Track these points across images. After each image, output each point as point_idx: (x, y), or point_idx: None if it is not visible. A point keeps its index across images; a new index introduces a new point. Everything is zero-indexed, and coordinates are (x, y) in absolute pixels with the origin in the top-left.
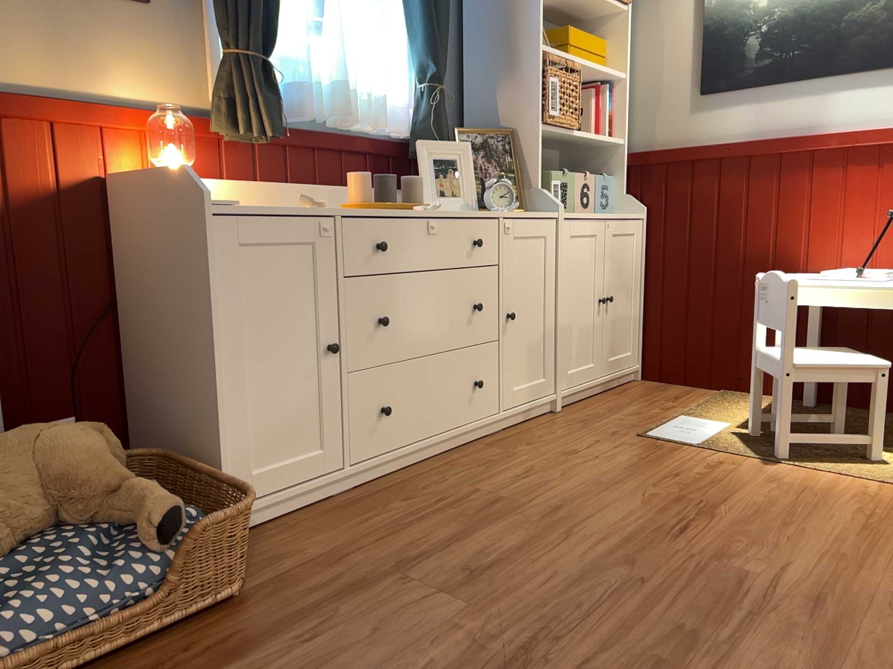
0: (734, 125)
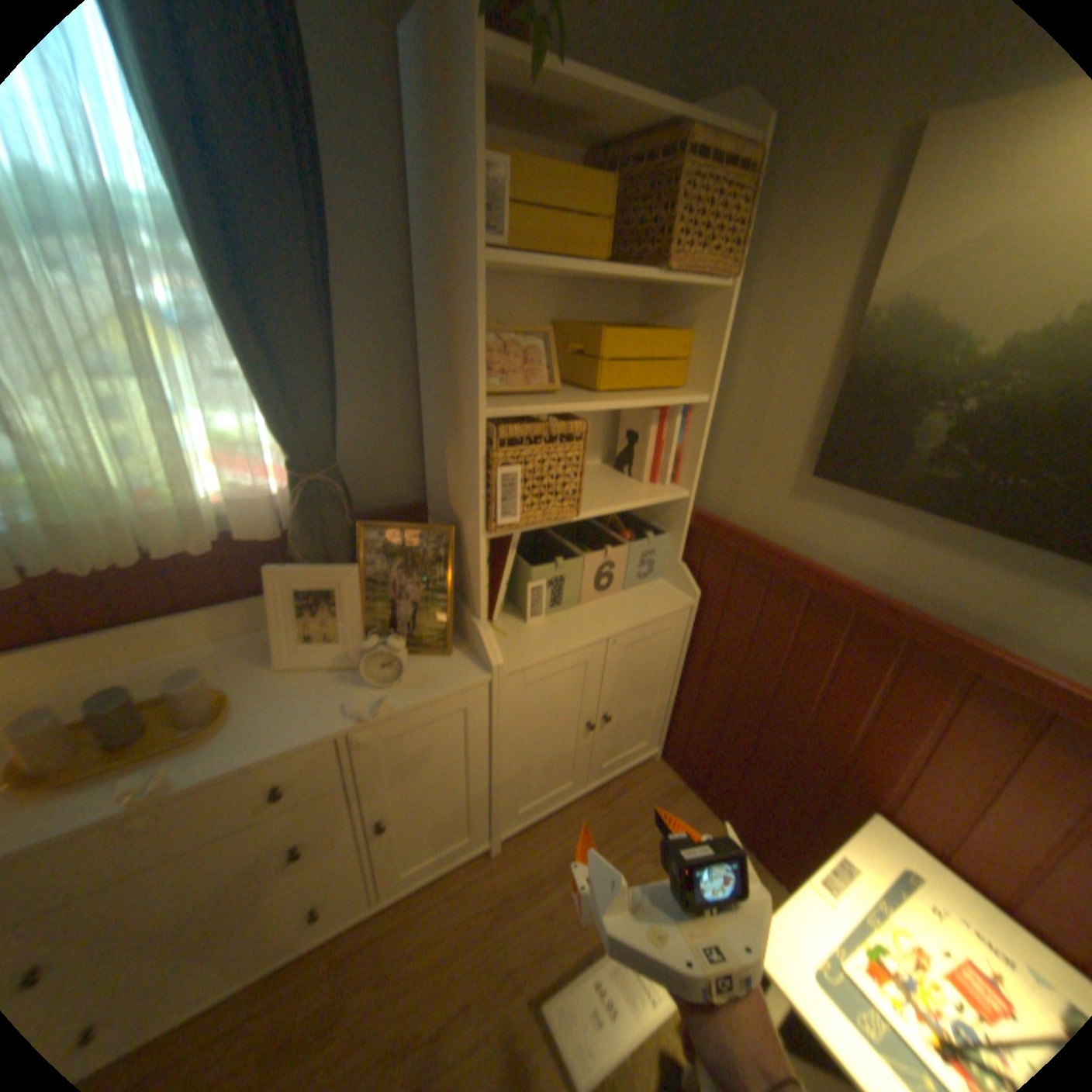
0: (857, 549)
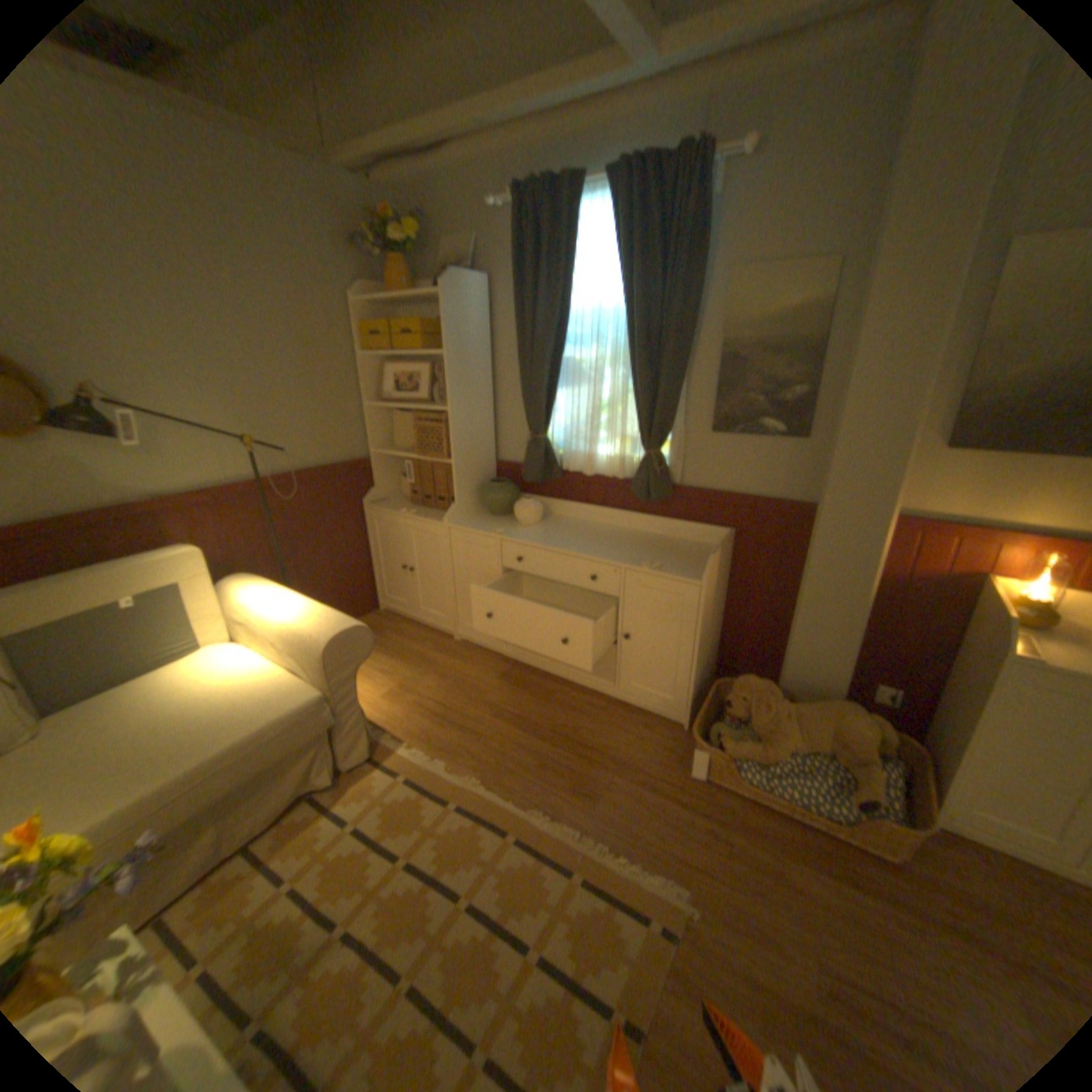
0: None
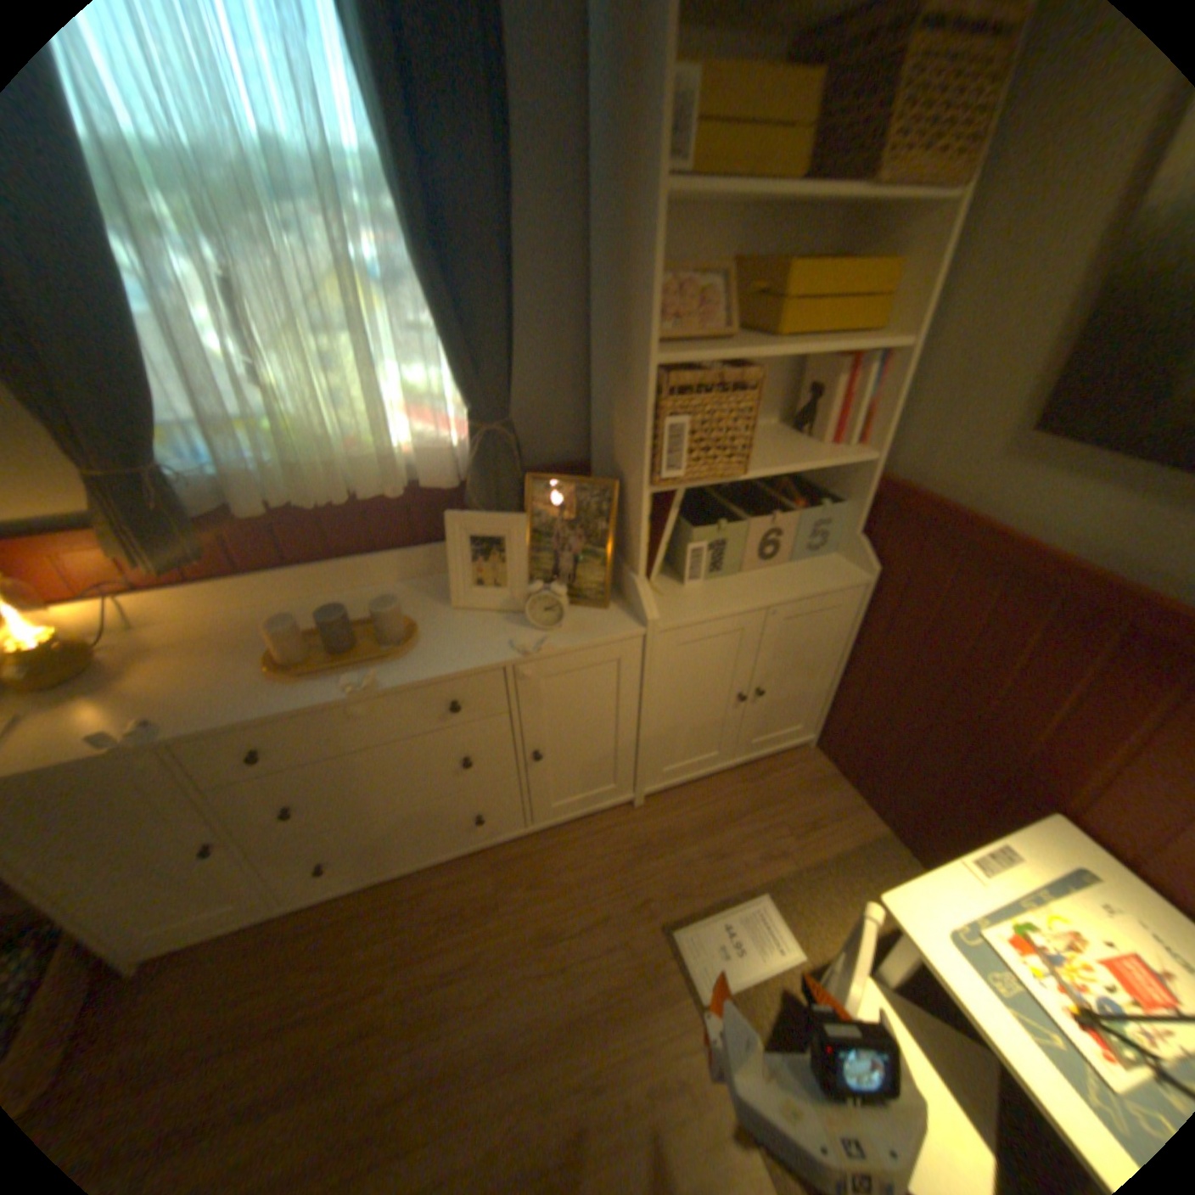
0: (1079, 517)
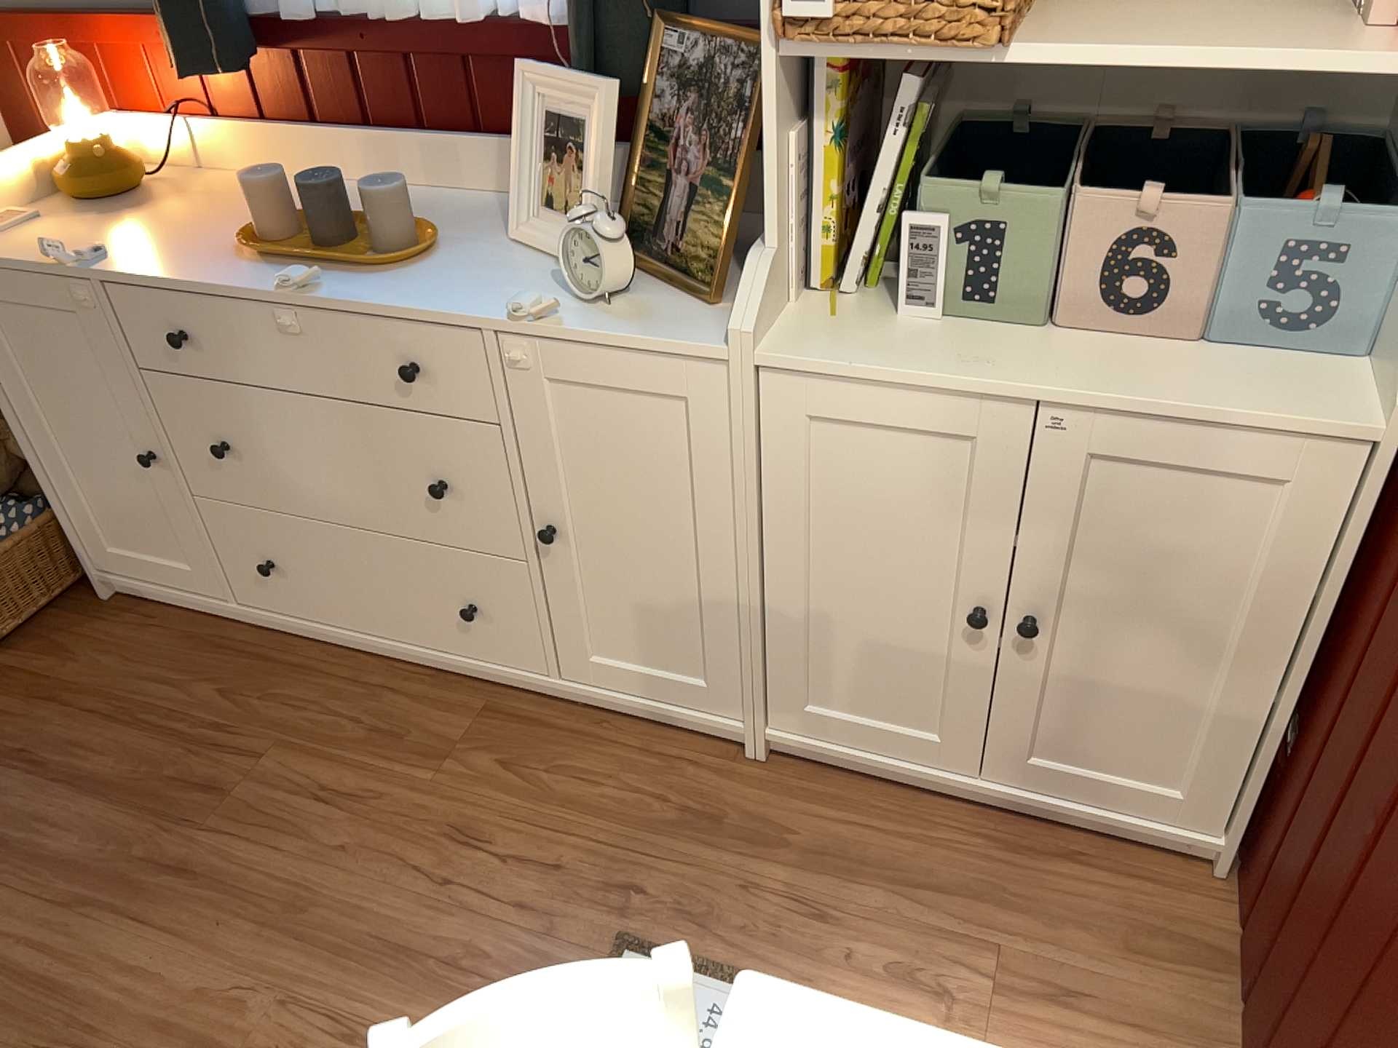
0: None
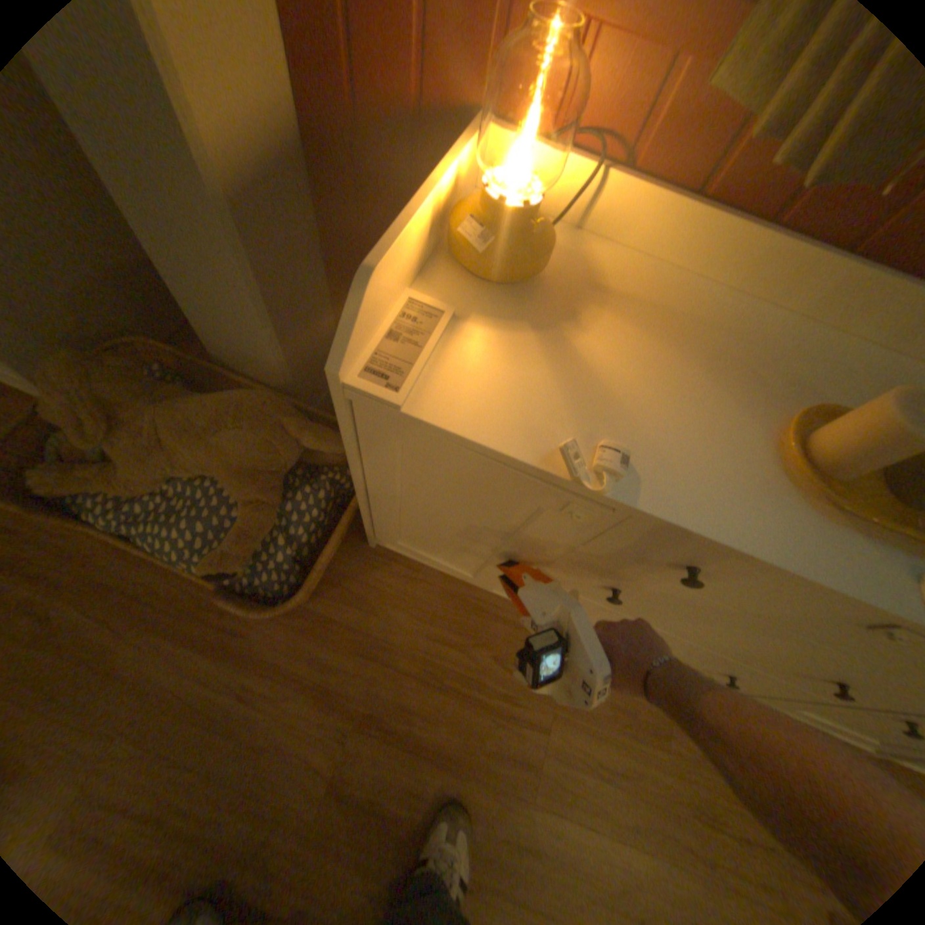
0: None
